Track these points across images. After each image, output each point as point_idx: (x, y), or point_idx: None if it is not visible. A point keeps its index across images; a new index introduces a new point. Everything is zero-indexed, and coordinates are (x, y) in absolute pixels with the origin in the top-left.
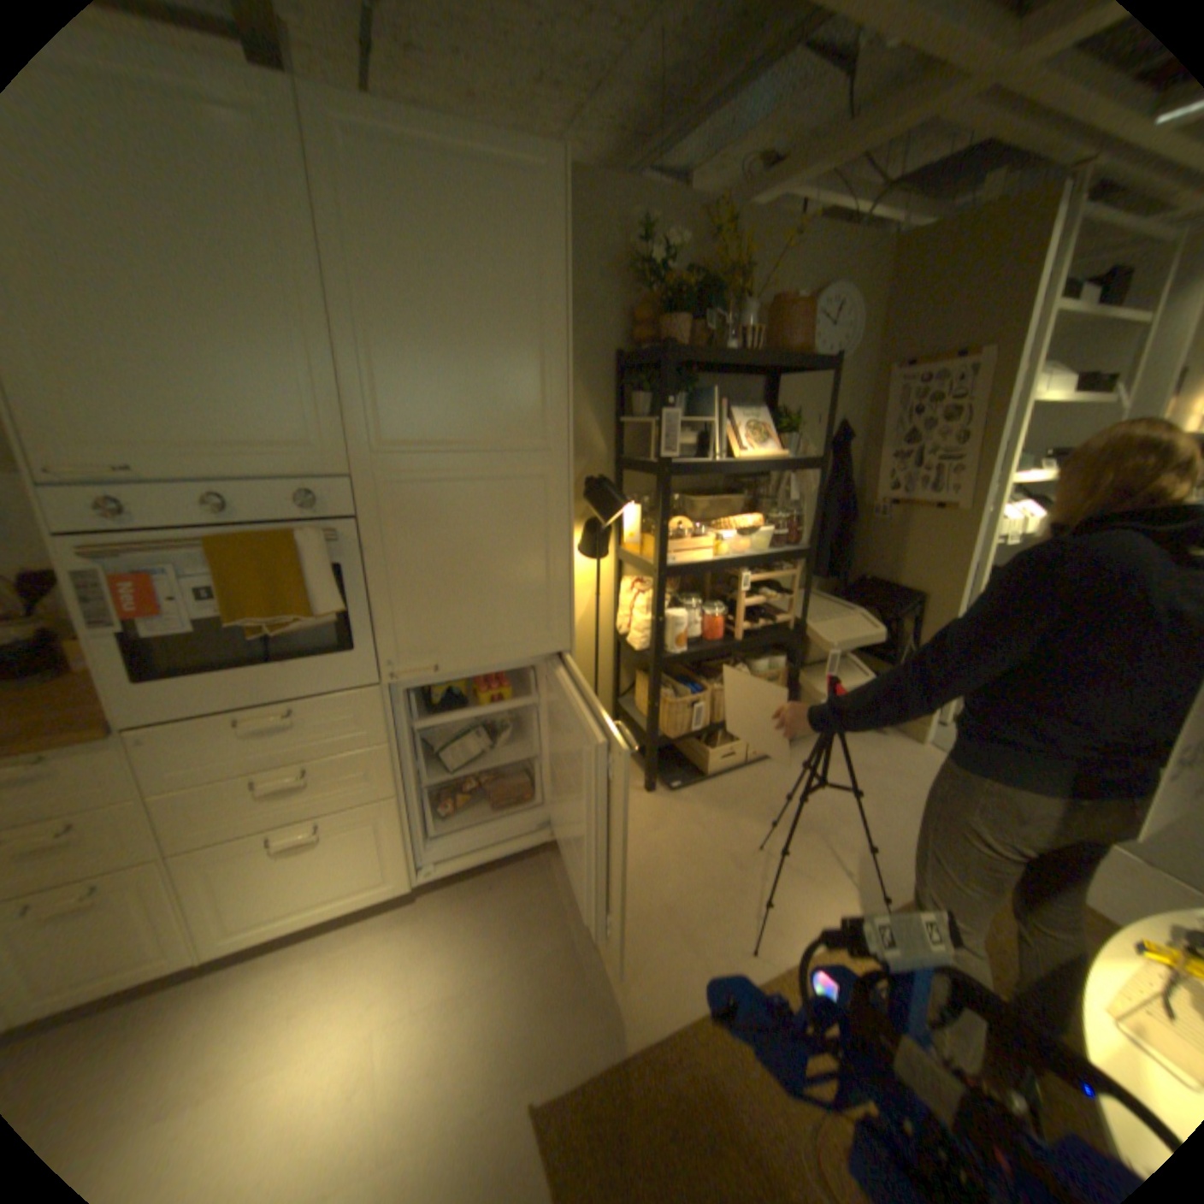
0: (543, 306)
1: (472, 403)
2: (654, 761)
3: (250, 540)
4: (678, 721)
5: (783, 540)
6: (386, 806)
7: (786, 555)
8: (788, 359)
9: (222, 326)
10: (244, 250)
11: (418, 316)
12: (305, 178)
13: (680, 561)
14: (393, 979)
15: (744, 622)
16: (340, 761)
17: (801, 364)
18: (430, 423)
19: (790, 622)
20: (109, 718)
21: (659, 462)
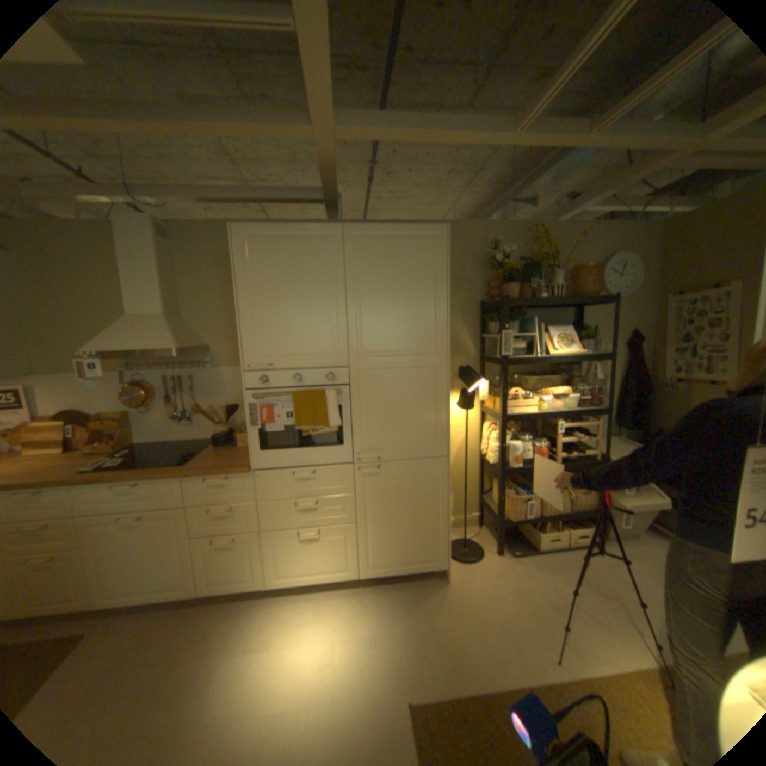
0: (435, 290)
1: (401, 334)
2: (503, 535)
3: (308, 393)
4: (517, 510)
5: (588, 402)
6: (350, 527)
7: (590, 412)
8: (583, 298)
9: (308, 311)
10: (319, 283)
11: (380, 300)
12: (342, 255)
13: (516, 412)
14: (346, 622)
15: (564, 453)
16: (332, 499)
17: (595, 299)
18: (382, 343)
19: (597, 455)
20: (249, 464)
21: (501, 357)
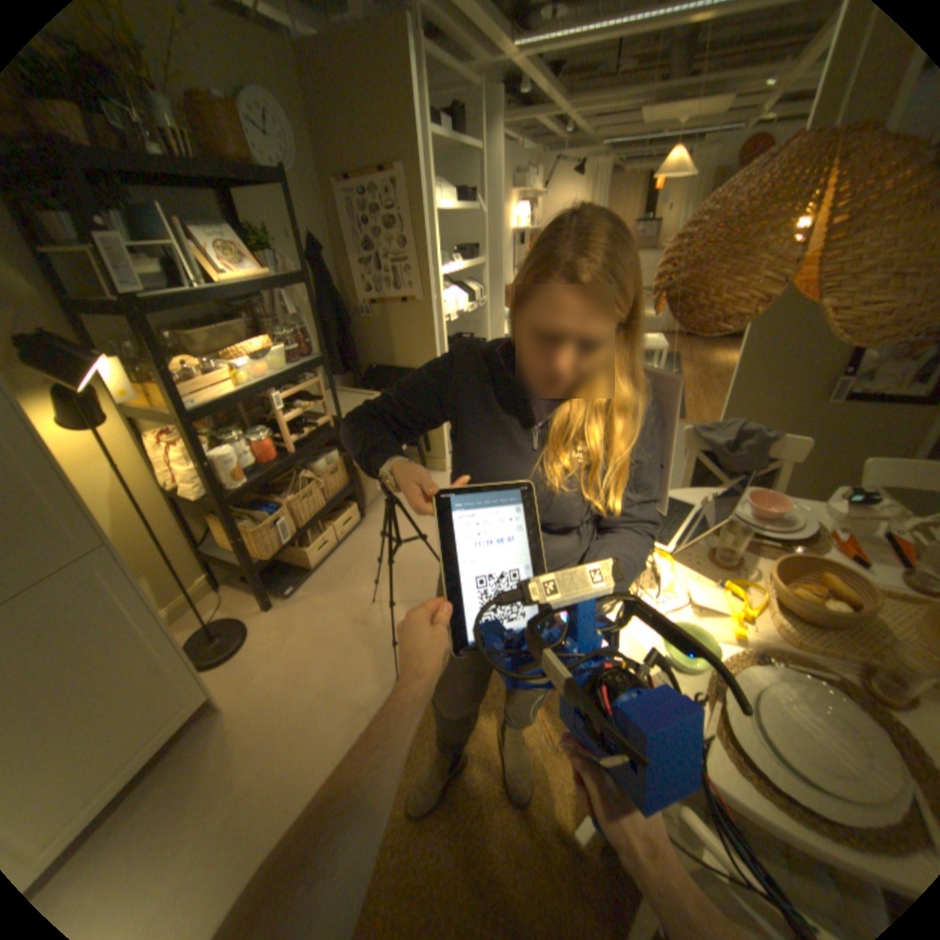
0: None
1: None
2: (259, 586)
3: None
4: (266, 543)
5: (296, 355)
6: None
7: (305, 368)
8: (230, 171)
9: None
10: None
11: None
12: None
13: (201, 402)
14: None
15: (291, 435)
16: None
17: (247, 177)
18: None
19: (329, 422)
20: None
21: (121, 300)
